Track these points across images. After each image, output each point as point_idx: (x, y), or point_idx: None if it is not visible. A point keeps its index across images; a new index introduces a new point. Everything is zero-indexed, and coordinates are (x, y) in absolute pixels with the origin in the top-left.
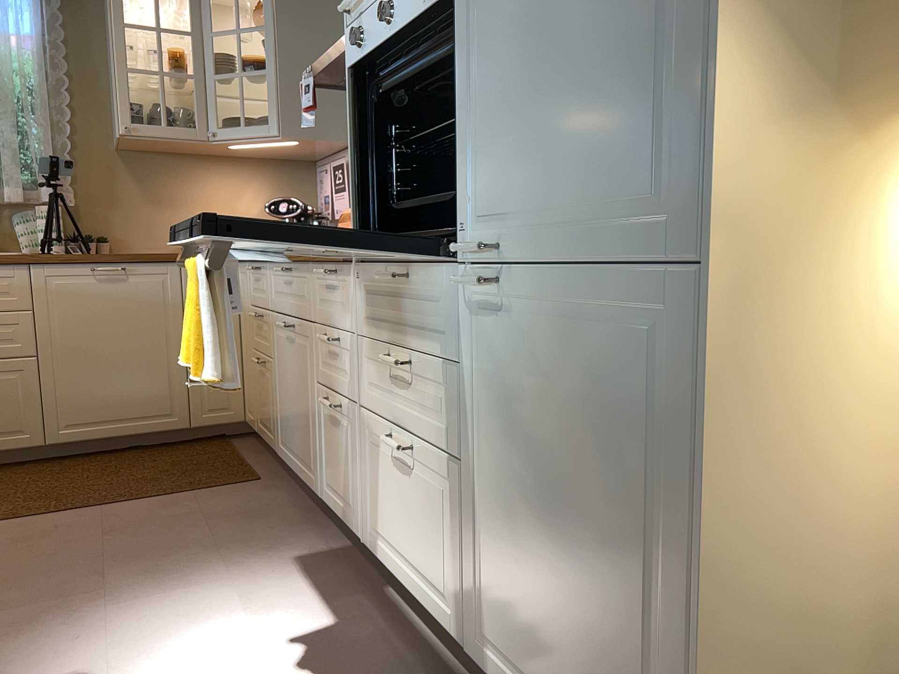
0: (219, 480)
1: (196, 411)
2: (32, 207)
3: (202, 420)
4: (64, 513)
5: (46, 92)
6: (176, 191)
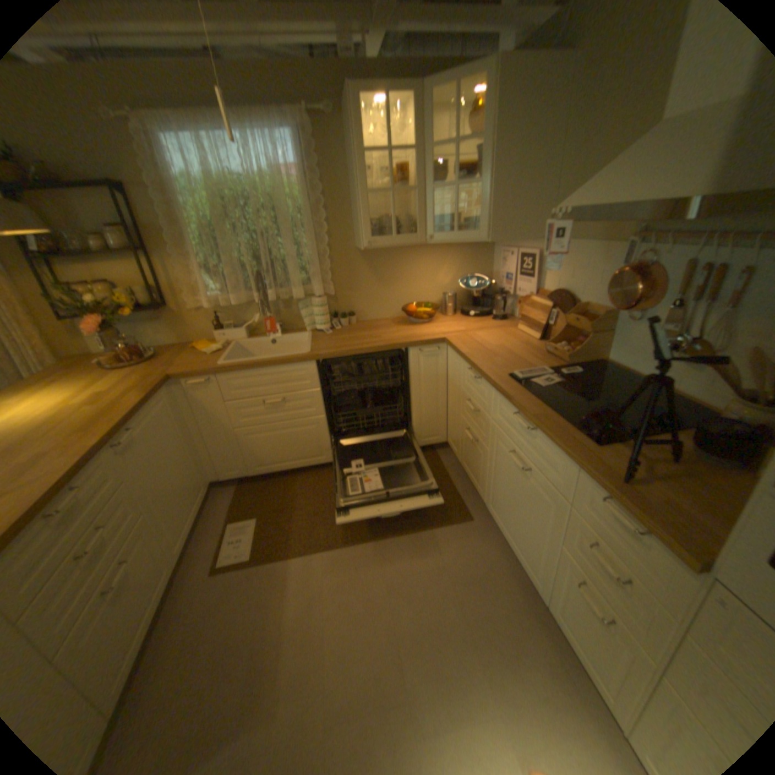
0: (444, 517)
1: (417, 439)
2: (308, 296)
3: (420, 444)
4: (356, 547)
5: (309, 212)
6: (396, 274)
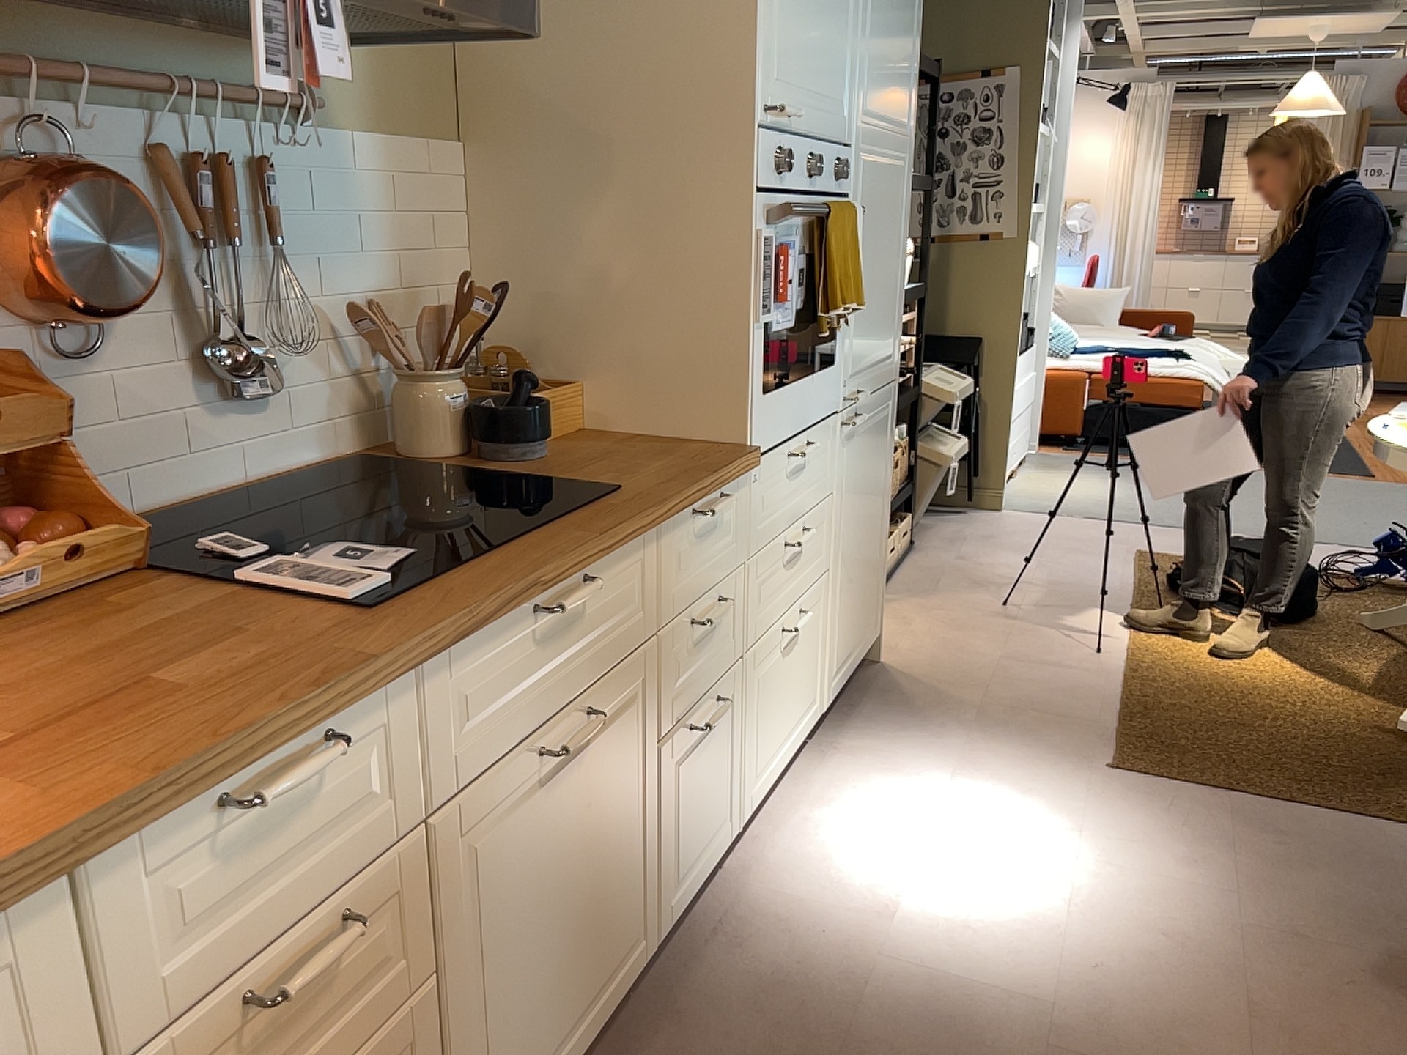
0: None
1: None
2: None
3: None
4: None
5: None
6: None
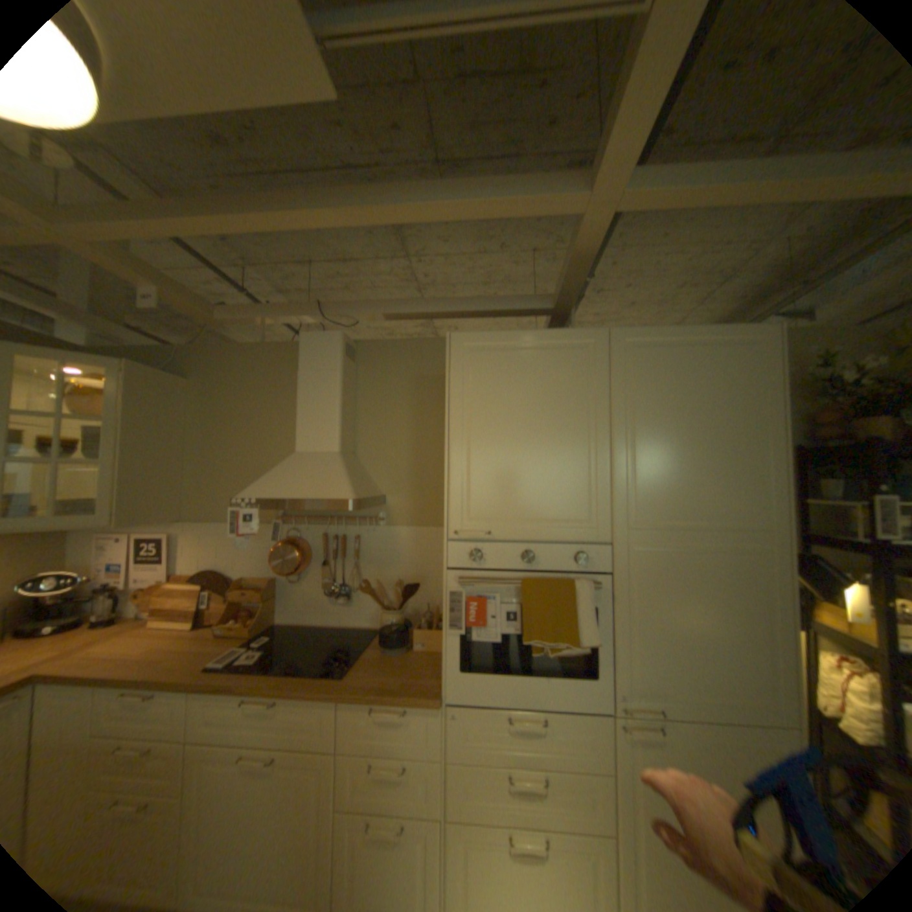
0: None
1: None
2: None
3: None
4: None
5: None
6: None
